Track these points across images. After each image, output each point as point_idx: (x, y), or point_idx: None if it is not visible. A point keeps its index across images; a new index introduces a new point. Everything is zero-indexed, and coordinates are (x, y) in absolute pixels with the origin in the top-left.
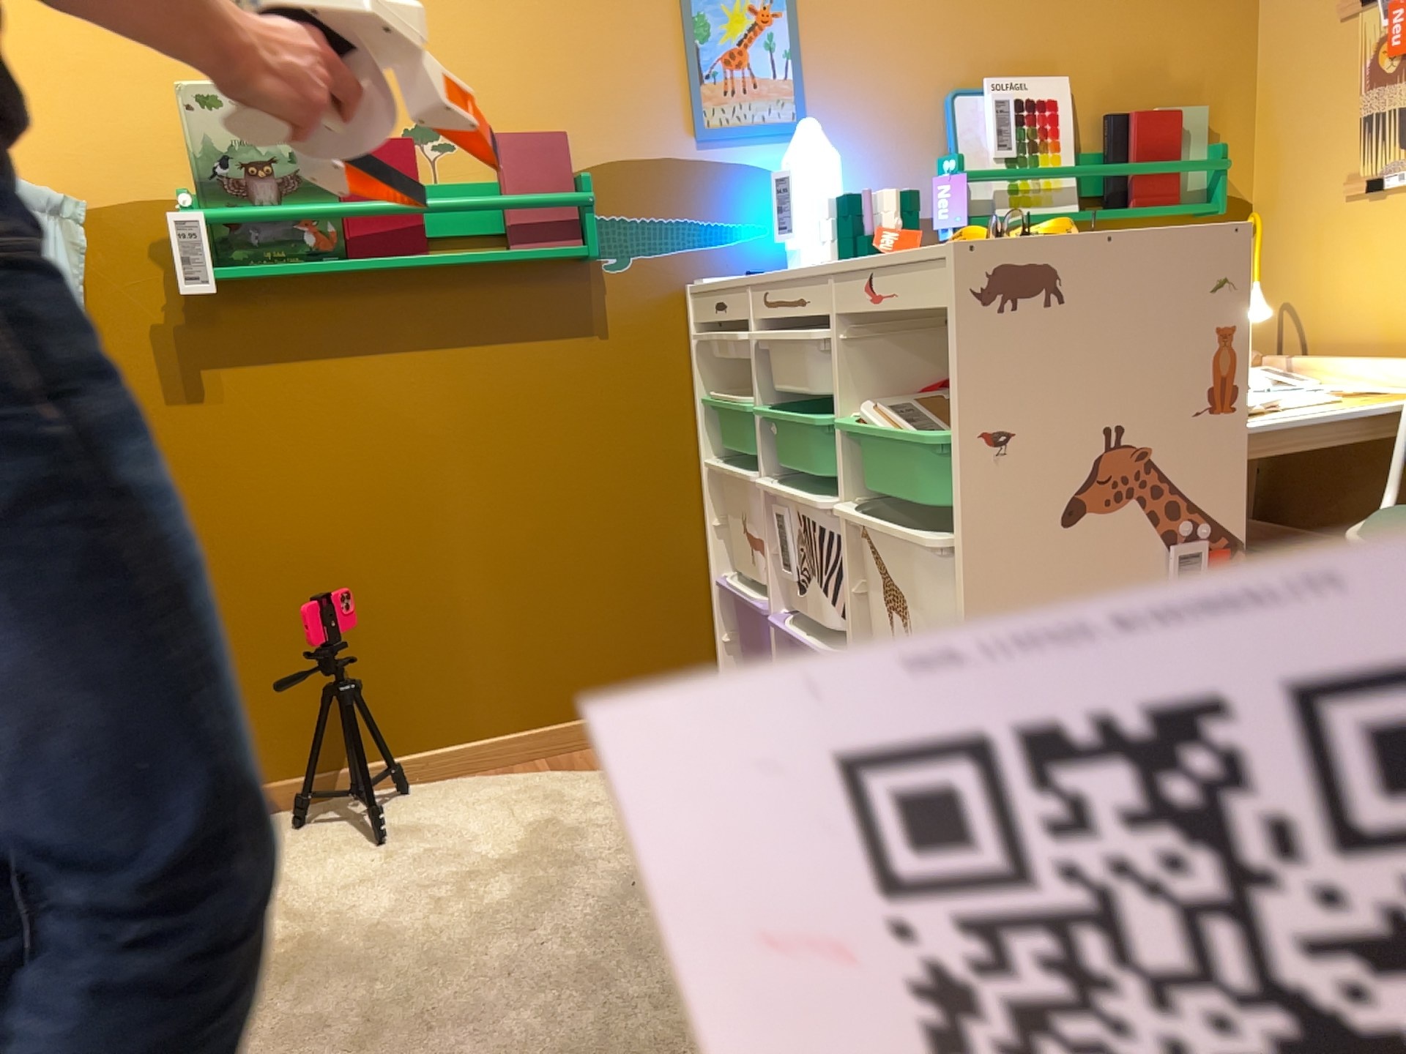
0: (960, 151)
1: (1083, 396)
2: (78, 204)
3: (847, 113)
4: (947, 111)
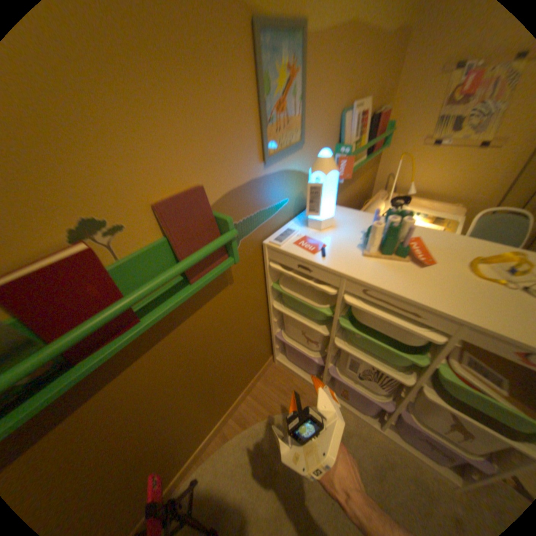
0: (345, 139)
1: None
2: None
3: (316, 127)
4: (341, 118)
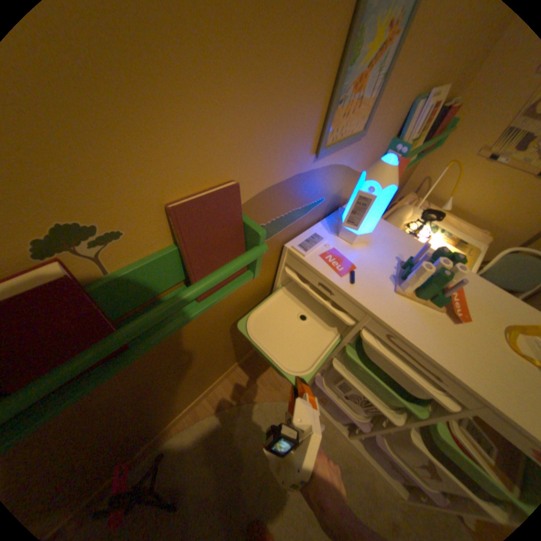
0: (406, 134)
1: None
2: None
3: (384, 116)
4: (412, 107)
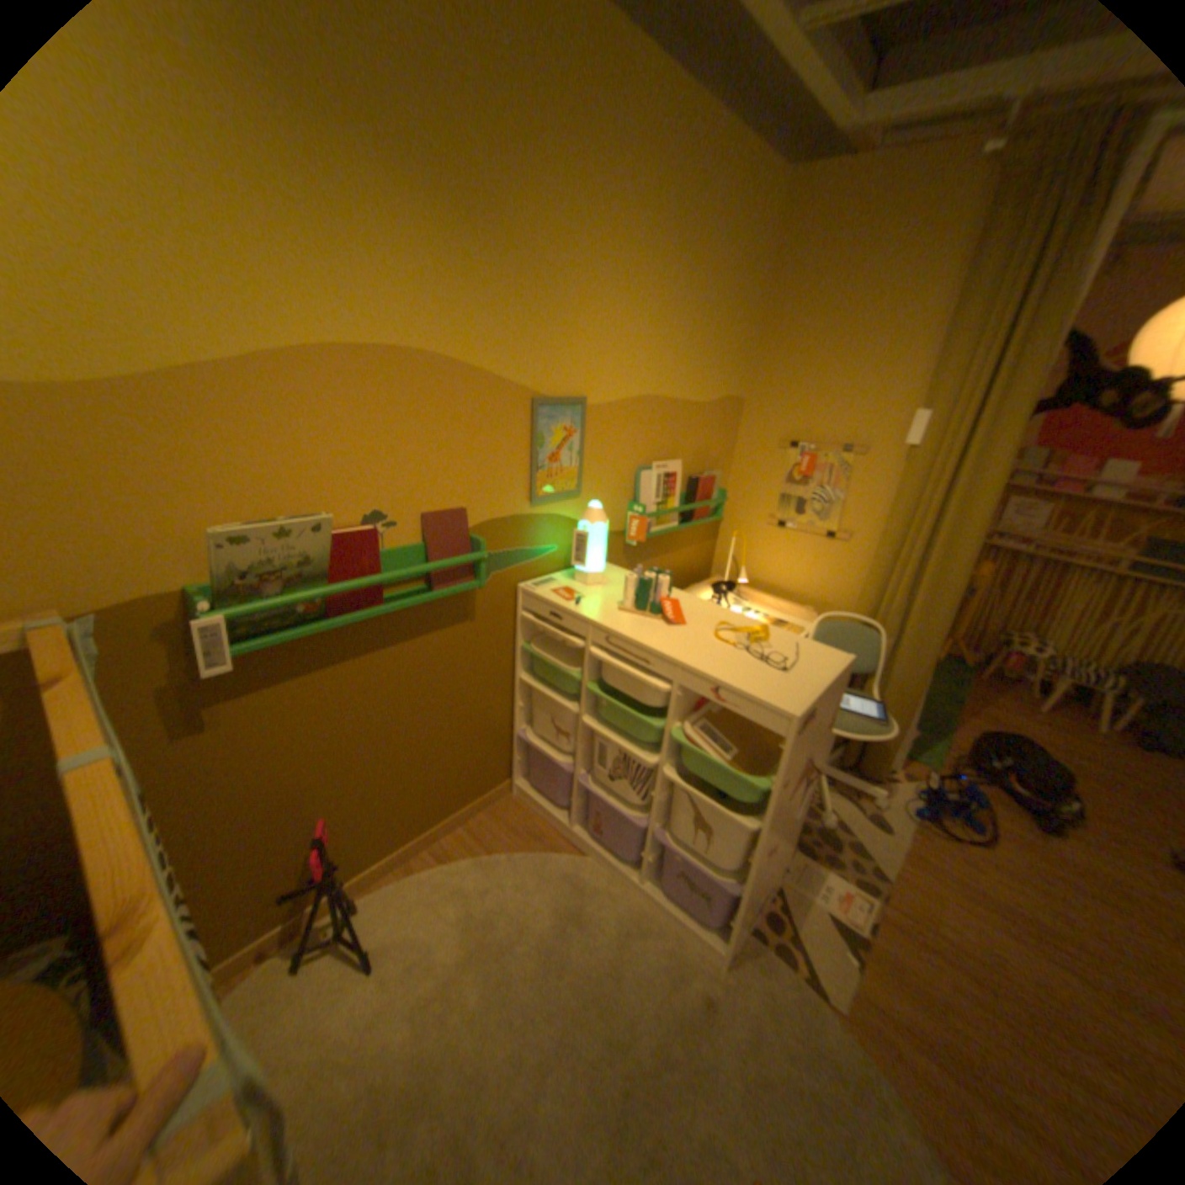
0: (639, 499)
1: (808, 750)
2: (86, 620)
3: (597, 482)
4: (635, 478)
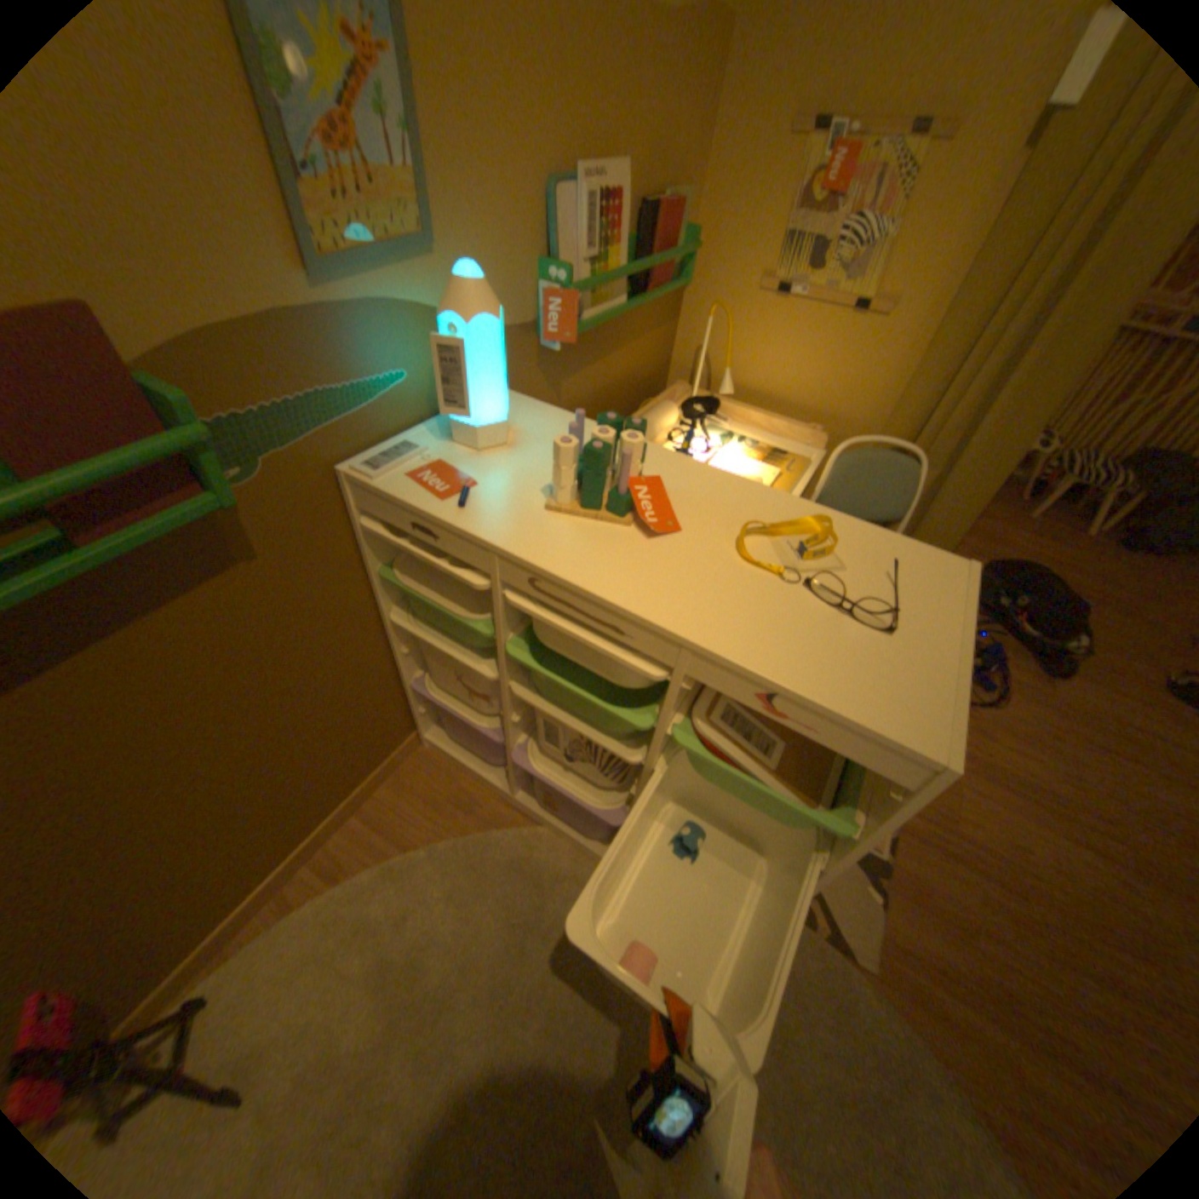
0: (561, 251)
1: None
2: None
3: (469, 210)
4: (547, 199)
